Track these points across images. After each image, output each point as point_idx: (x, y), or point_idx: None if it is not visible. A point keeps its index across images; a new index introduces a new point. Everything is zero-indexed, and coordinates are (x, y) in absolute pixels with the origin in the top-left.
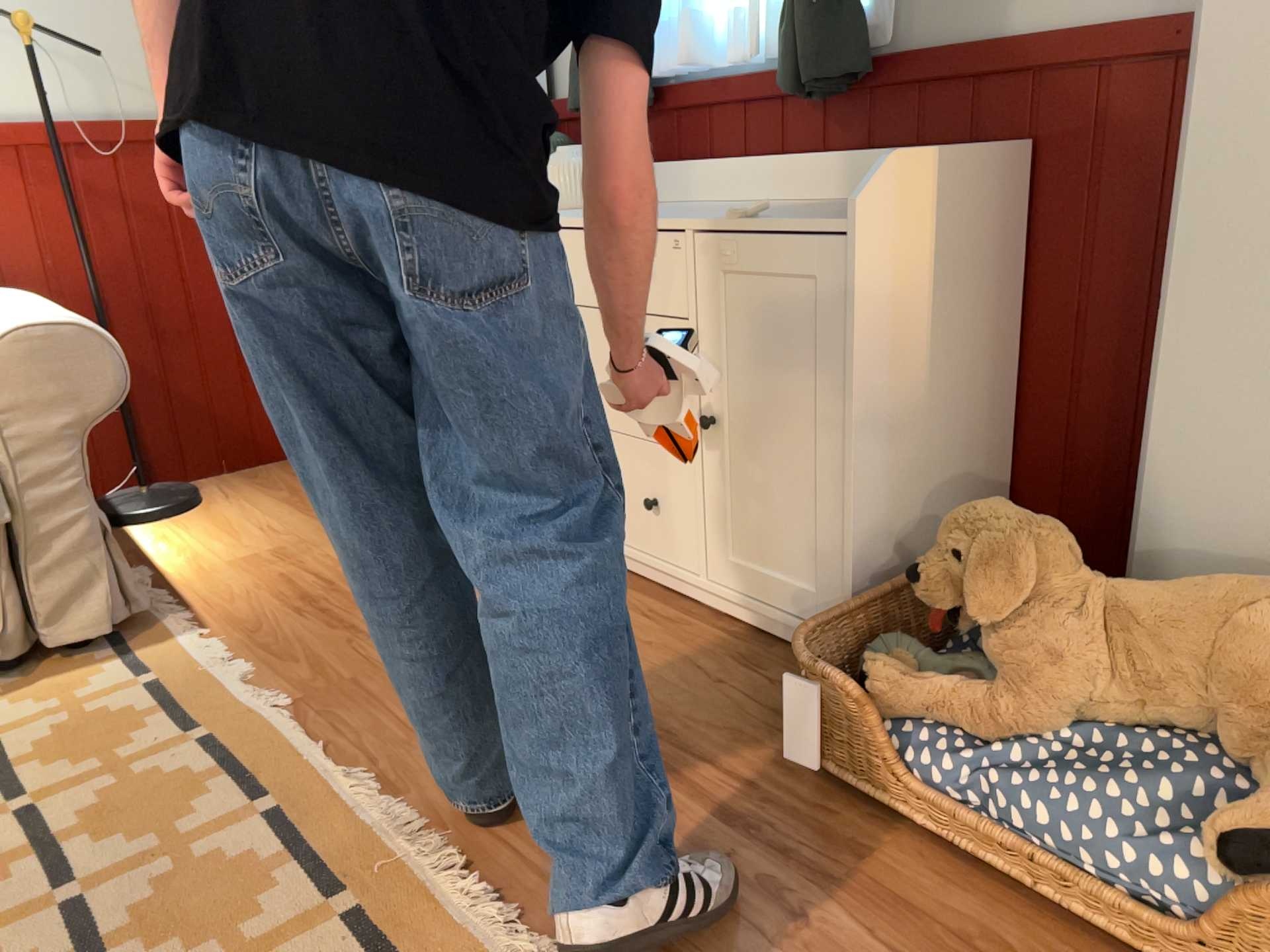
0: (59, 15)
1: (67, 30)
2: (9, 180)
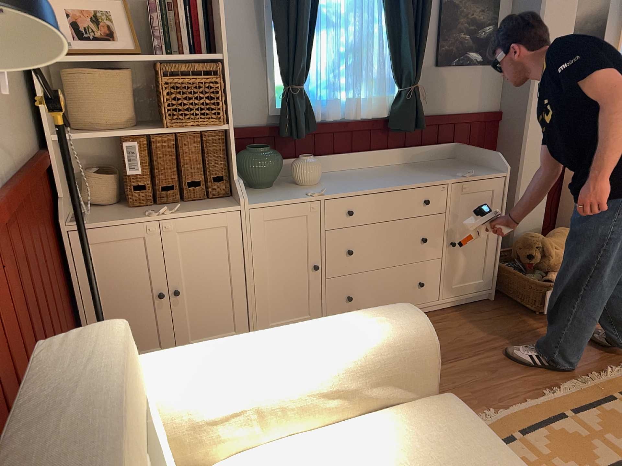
0: None
1: None
2: None
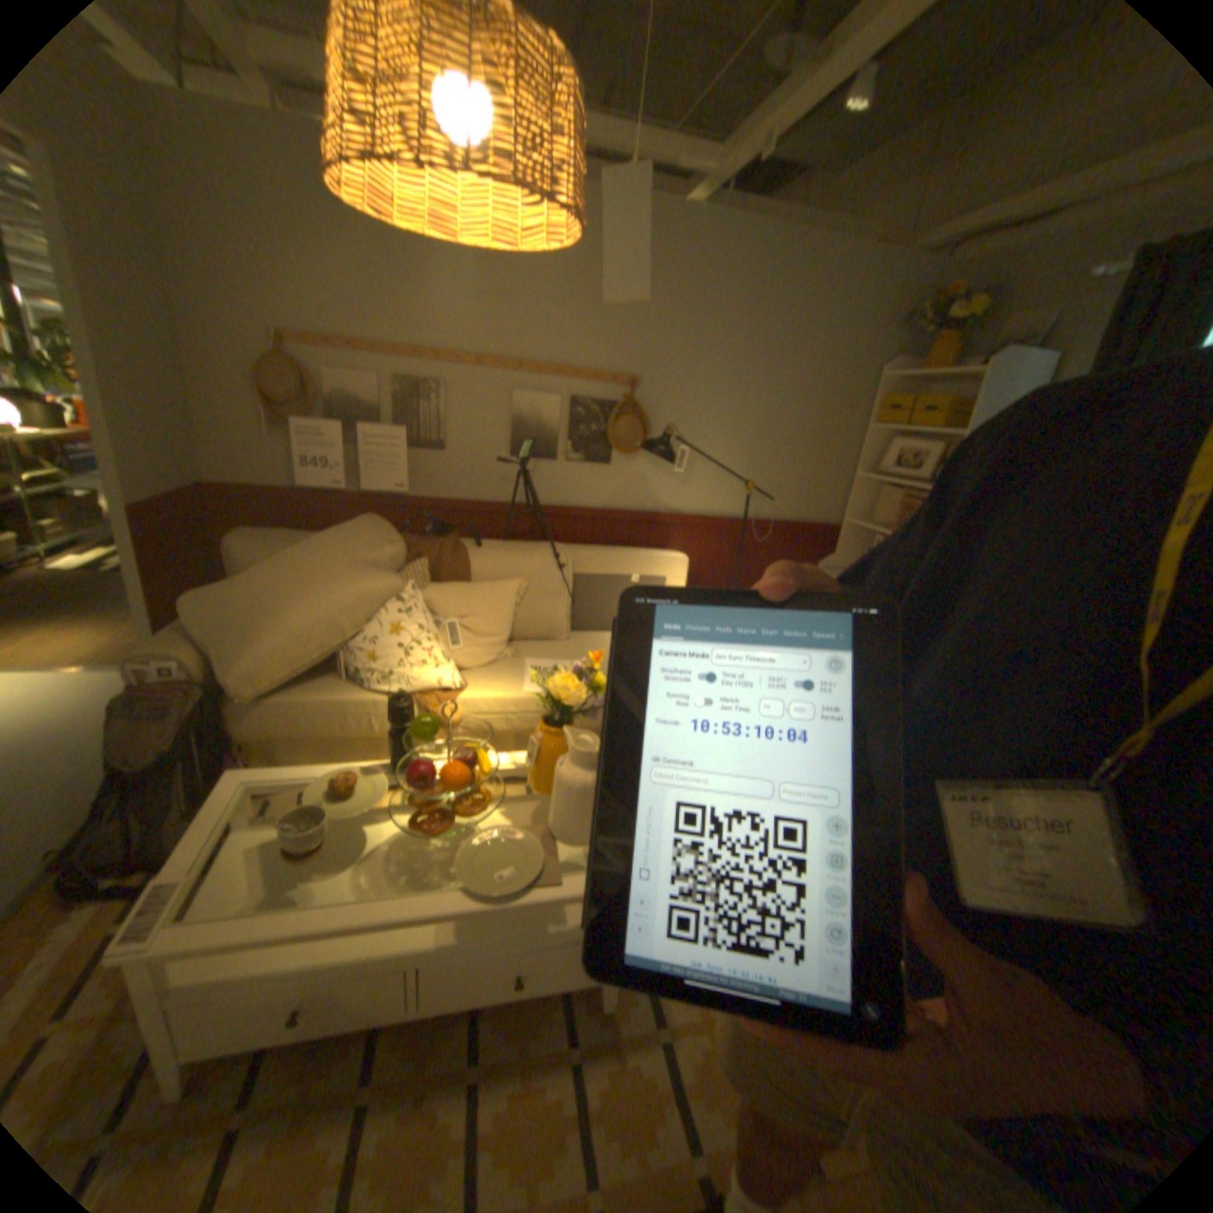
0: (755, 471)
1: (755, 478)
2: (712, 537)
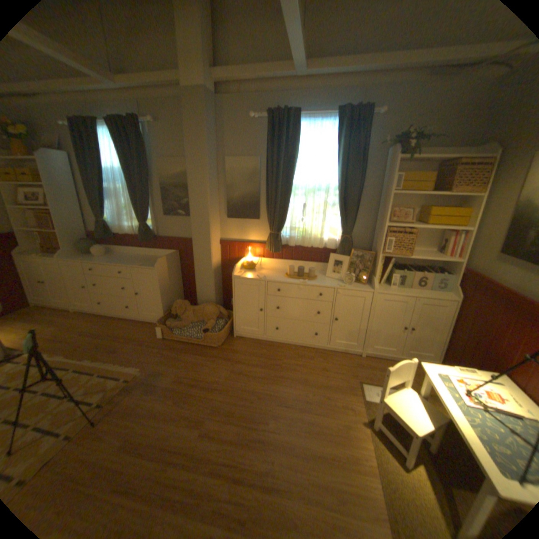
0: None
1: None
2: None
